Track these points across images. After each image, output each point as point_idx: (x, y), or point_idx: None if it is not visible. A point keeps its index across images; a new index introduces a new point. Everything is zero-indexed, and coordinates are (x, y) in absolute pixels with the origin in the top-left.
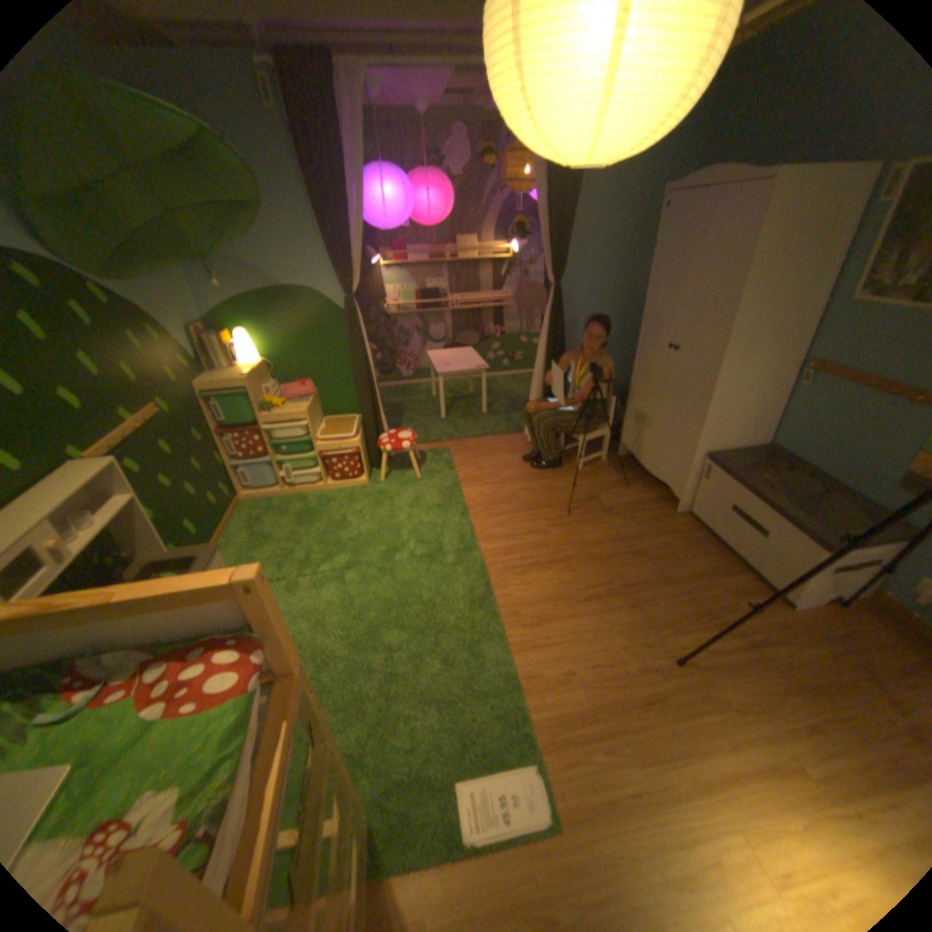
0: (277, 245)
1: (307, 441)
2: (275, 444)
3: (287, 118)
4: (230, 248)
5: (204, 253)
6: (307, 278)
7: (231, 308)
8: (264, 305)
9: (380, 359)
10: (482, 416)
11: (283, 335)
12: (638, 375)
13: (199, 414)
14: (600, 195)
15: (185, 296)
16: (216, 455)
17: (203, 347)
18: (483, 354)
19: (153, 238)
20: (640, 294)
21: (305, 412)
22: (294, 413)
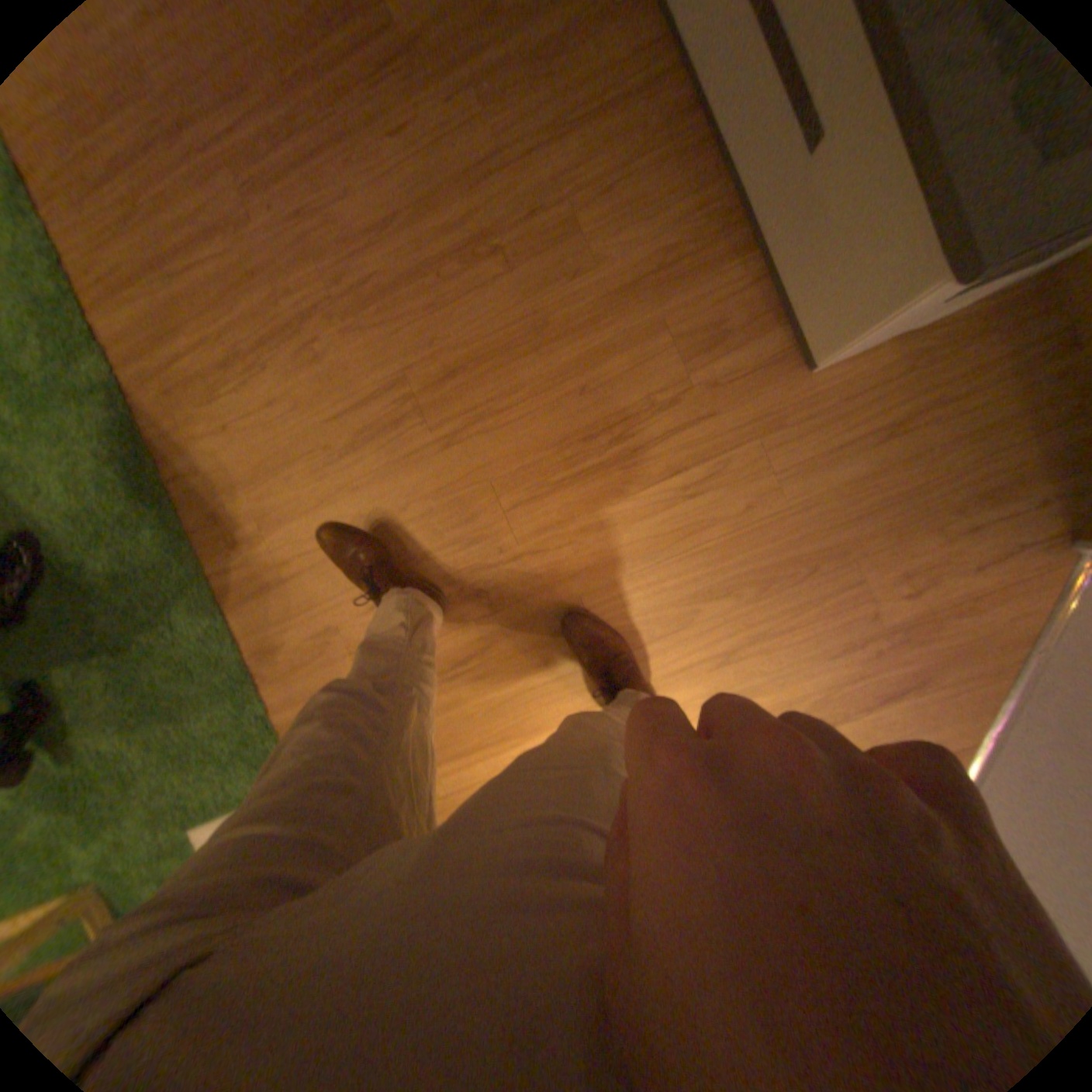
0: None
1: None
2: None
3: None
4: None
5: None
6: None
7: None
8: None
9: None
10: None
11: None
12: None
13: None
14: None
15: None
16: None
17: None
18: None
19: None
20: None
21: None
22: None
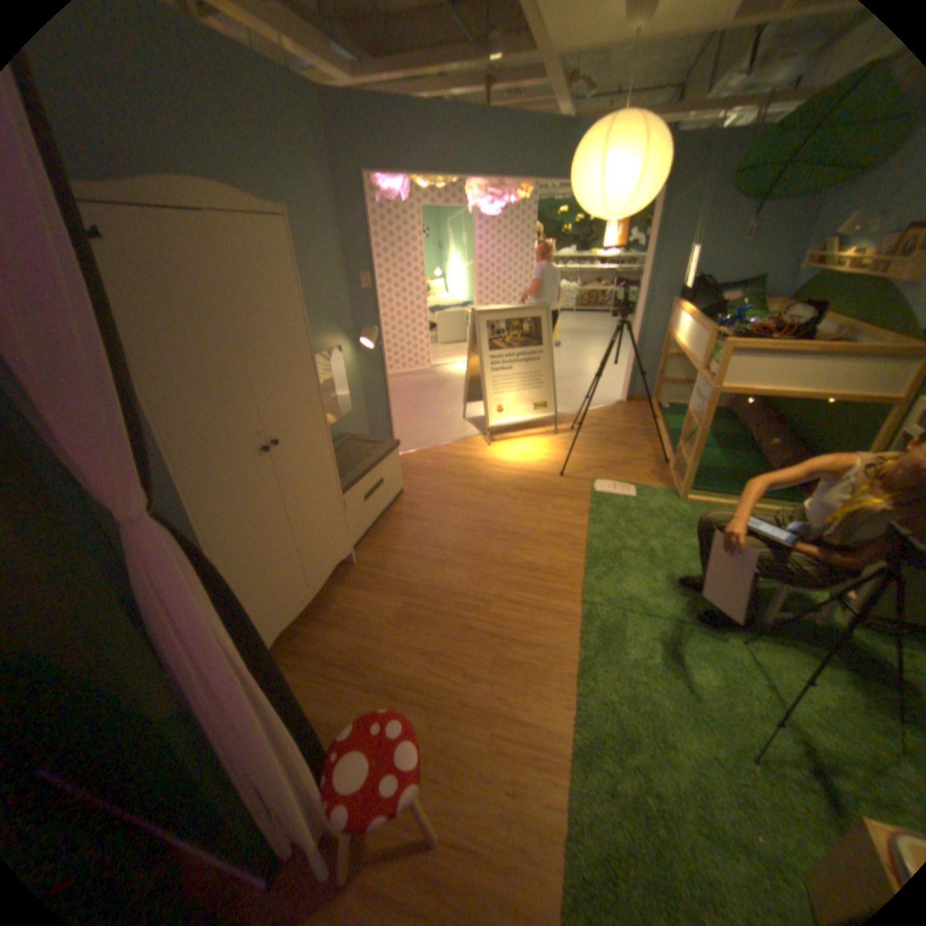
0: None
1: None
2: None
3: None
4: None
5: None
6: None
7: None
8: None
9: None
10: None
11: None
12: (222, 547)
13: None
14: None
15: None
16: None
17: None
18: None
19: None
20: None
21: None
22: None
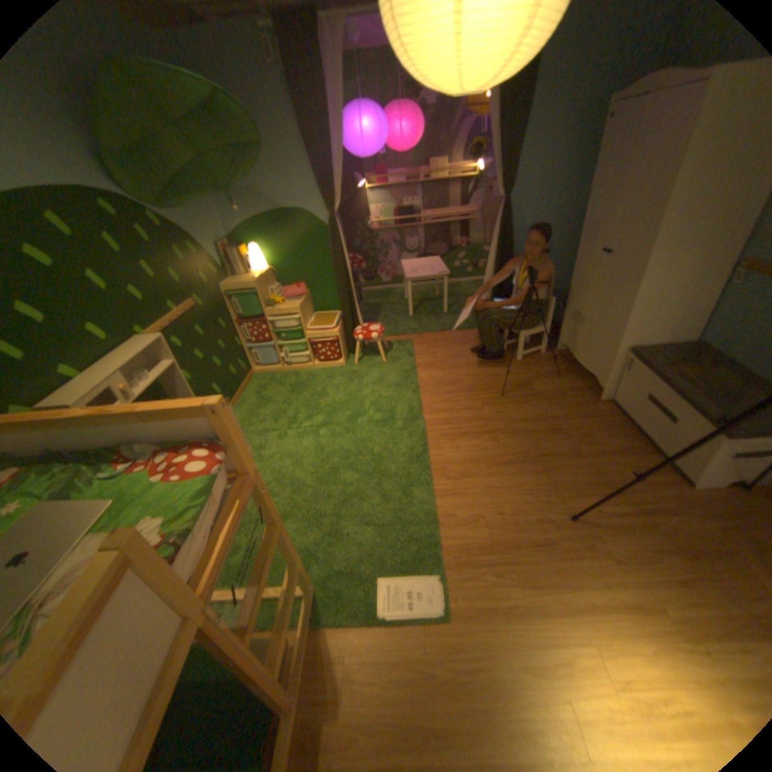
0: (278, 177)
1: (299, 331)
2: (276, 332)
3: (283, 71)
4: (245, 181)
5: (227, 186)
6: (301, 202)
7: (246, 228)
8: (270, 225)
9: (365, 268)
10: (441, 314)
11: (284, 248)
12: (576, 277)
13: (224, 309)
14: (550, 112)
15: (214, 220)
16: (236, 340)
17: (227, 259)
18: (450, 262)
19: (190, 177)
20: (588, 203)
21: (297, 308)
22: (290, 309)
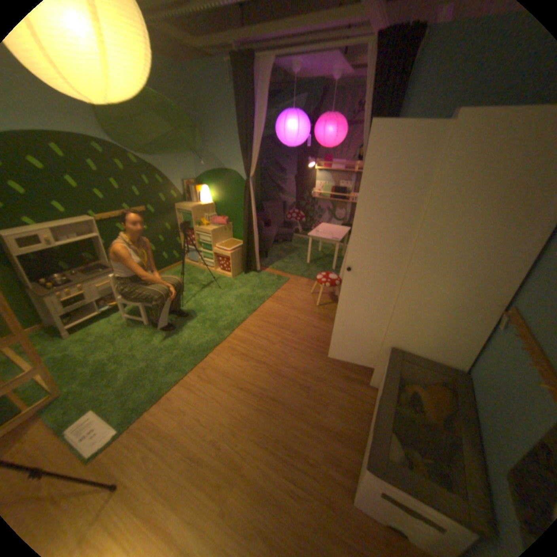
0: (227, 150)
1: (209, 246)
2: (198, 243)
3: (233, 88)
4: (210, 149)
5: (201, 151)
6: (236, 168)
7: (207, 177)
8: (218, 178)
9: (304, 223)
10: (321, 269)
11: (223, 194)
12: None
13: (175, 220)
14: None
15: (190, 168)
16: (178, 240)
17: (189, 192)
18: None
19: (170, 141)
20: None
21: (210, 232)
22: (207, 231)
